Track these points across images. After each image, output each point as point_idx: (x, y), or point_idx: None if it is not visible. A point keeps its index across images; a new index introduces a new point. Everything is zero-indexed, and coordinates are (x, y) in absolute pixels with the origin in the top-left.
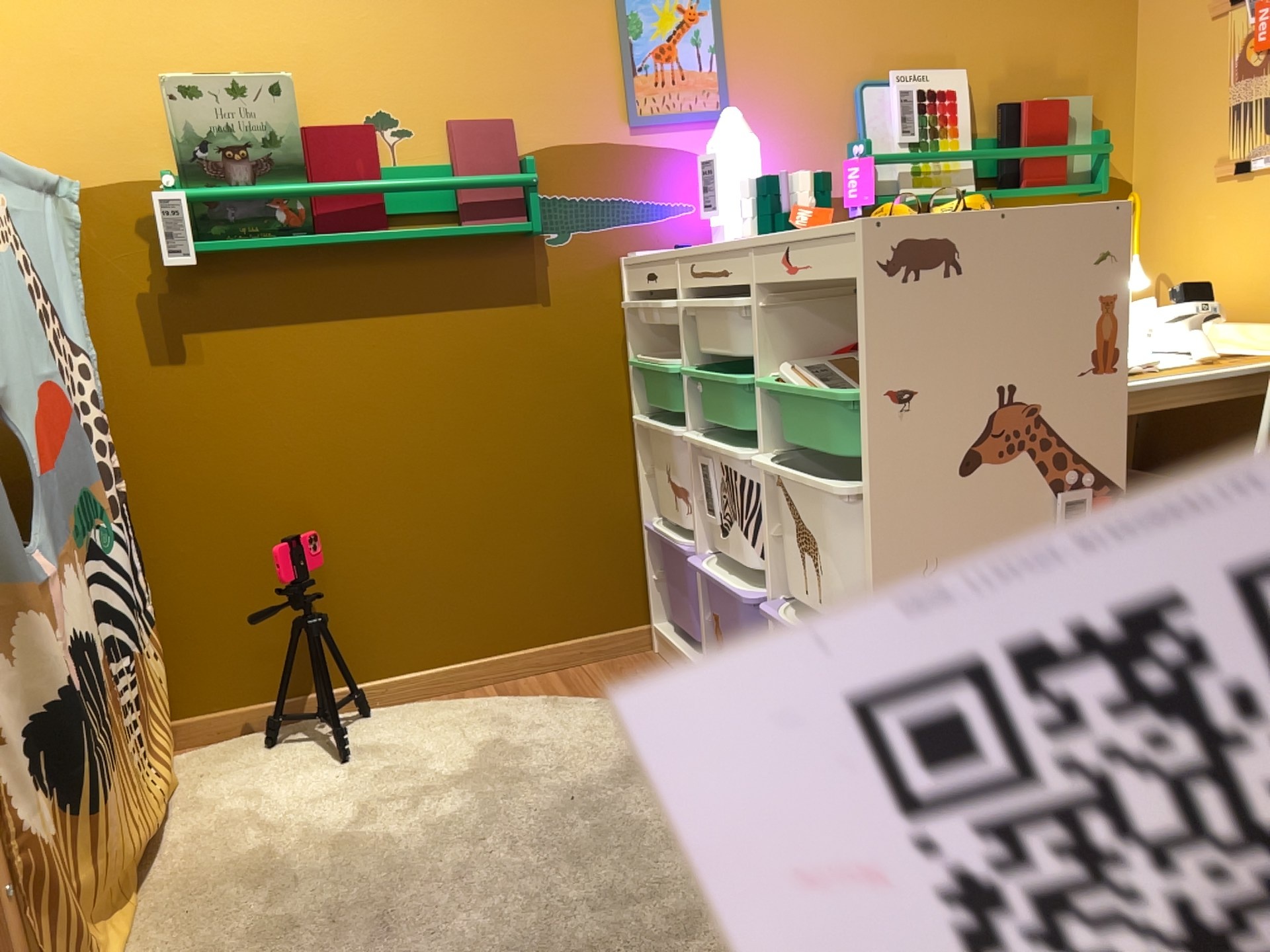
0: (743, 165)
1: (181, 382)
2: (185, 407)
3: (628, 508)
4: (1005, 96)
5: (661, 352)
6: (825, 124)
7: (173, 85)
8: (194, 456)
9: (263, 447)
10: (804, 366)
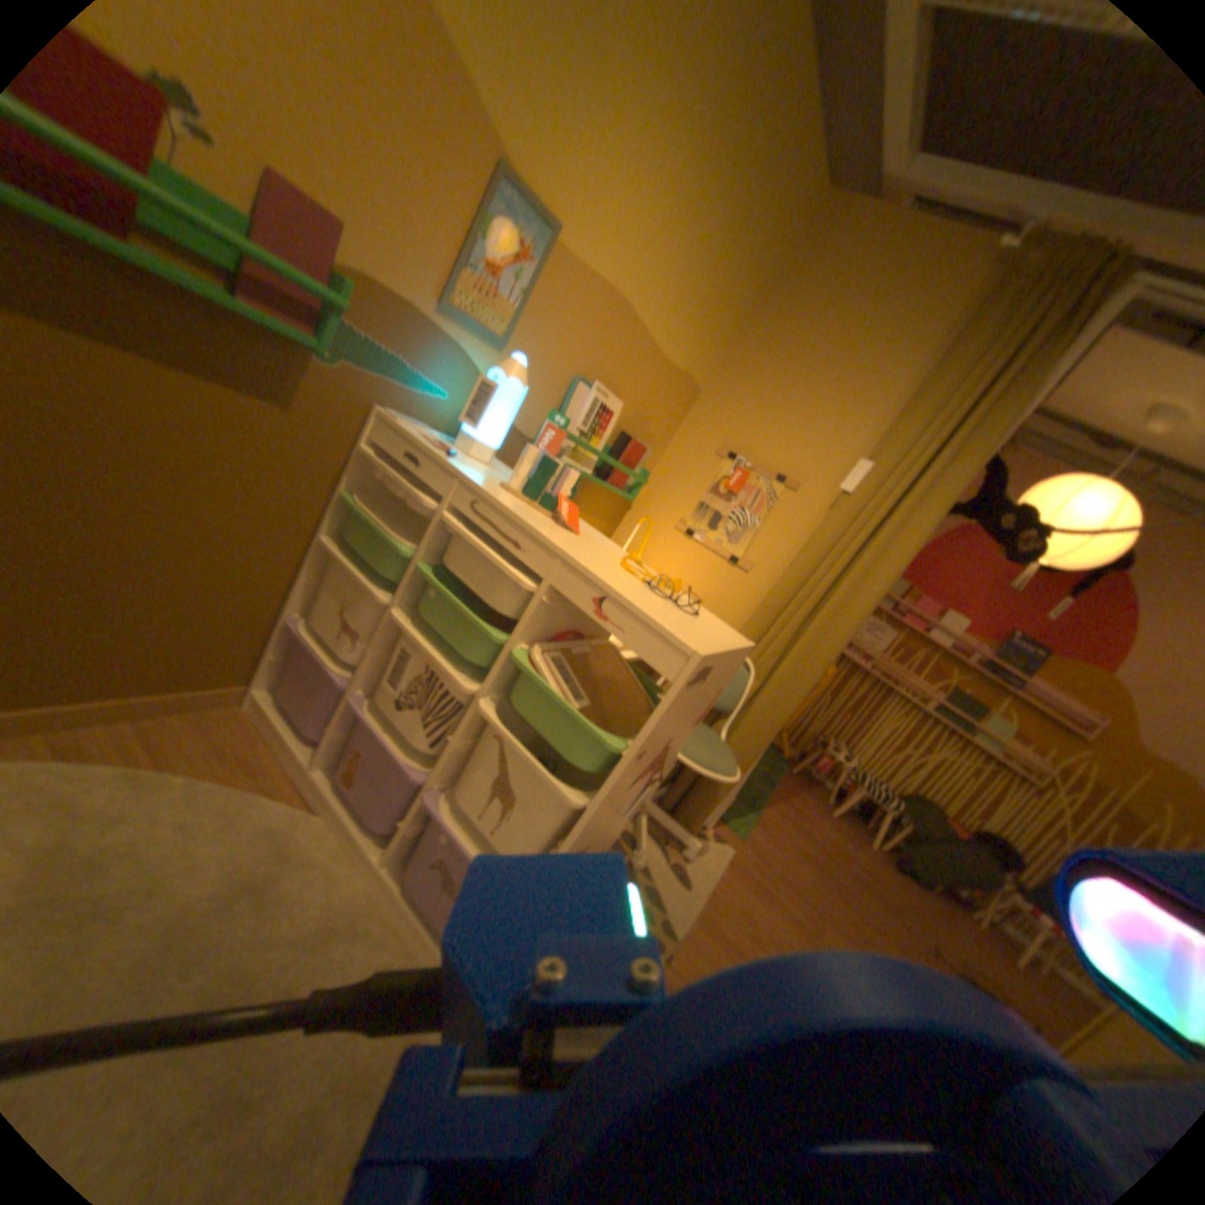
0: (515, 410)
1: None
2: None
3: (274, 603)
4: (627, 429)
5: (372, 500)
6: (552, 392)
7: None
8: None
9: None
10: (550, 654)
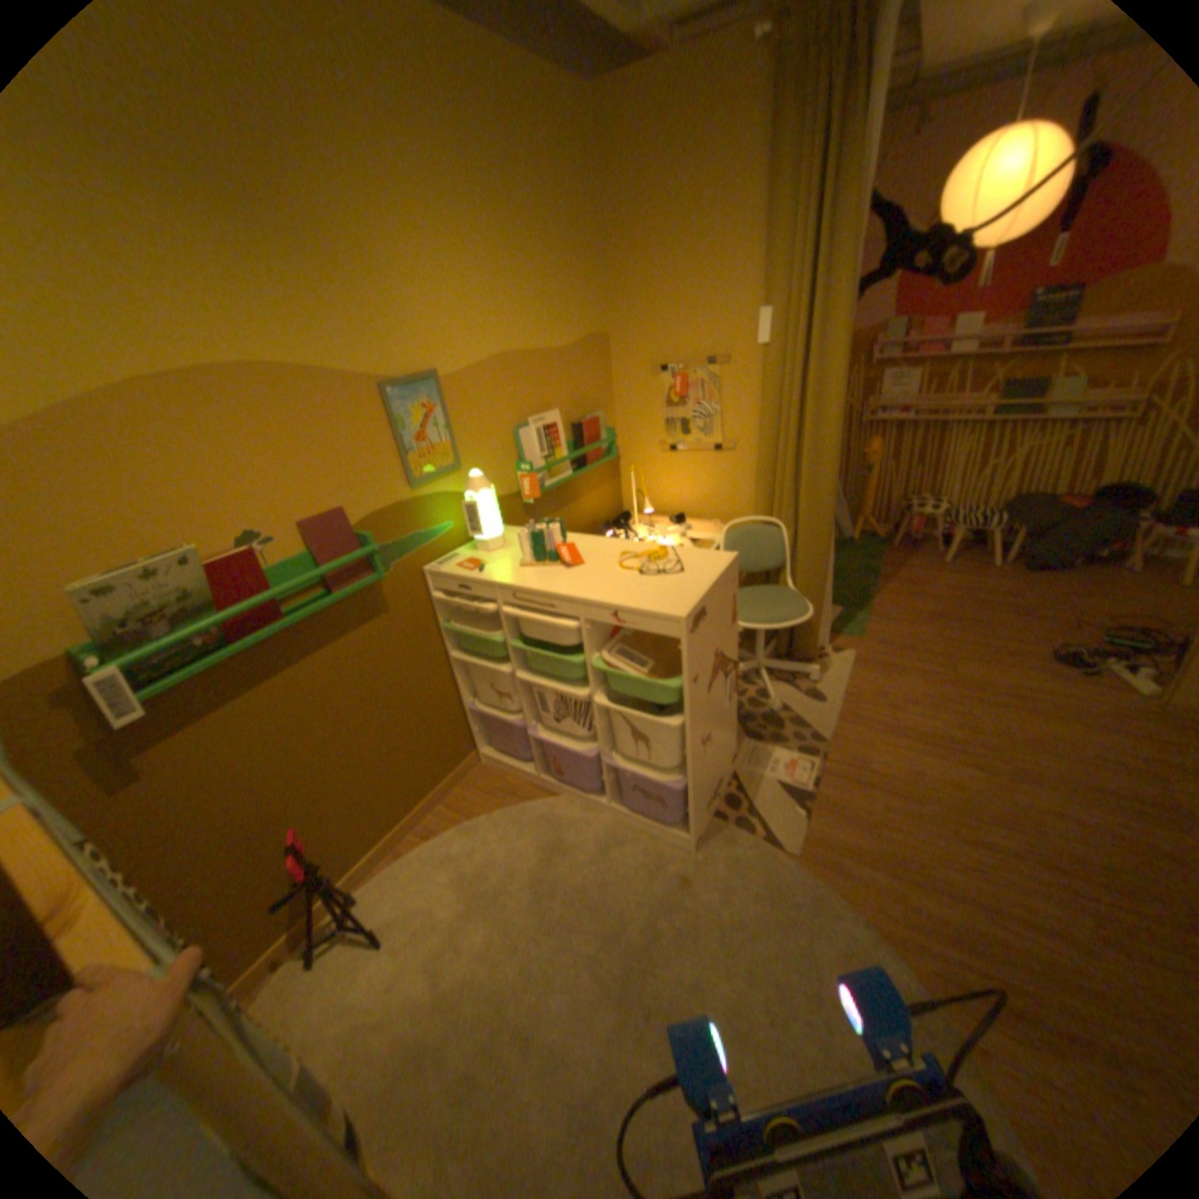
0: (492, 504)
1: (140, 796)
2: (151, 811)
3: (454, 701)
4: (572, 417)
5: (458, 614)
6: (504, 454)
7: (81, 591)
8: (171, 838)
9: (225, 800)
10: (611, 648)
